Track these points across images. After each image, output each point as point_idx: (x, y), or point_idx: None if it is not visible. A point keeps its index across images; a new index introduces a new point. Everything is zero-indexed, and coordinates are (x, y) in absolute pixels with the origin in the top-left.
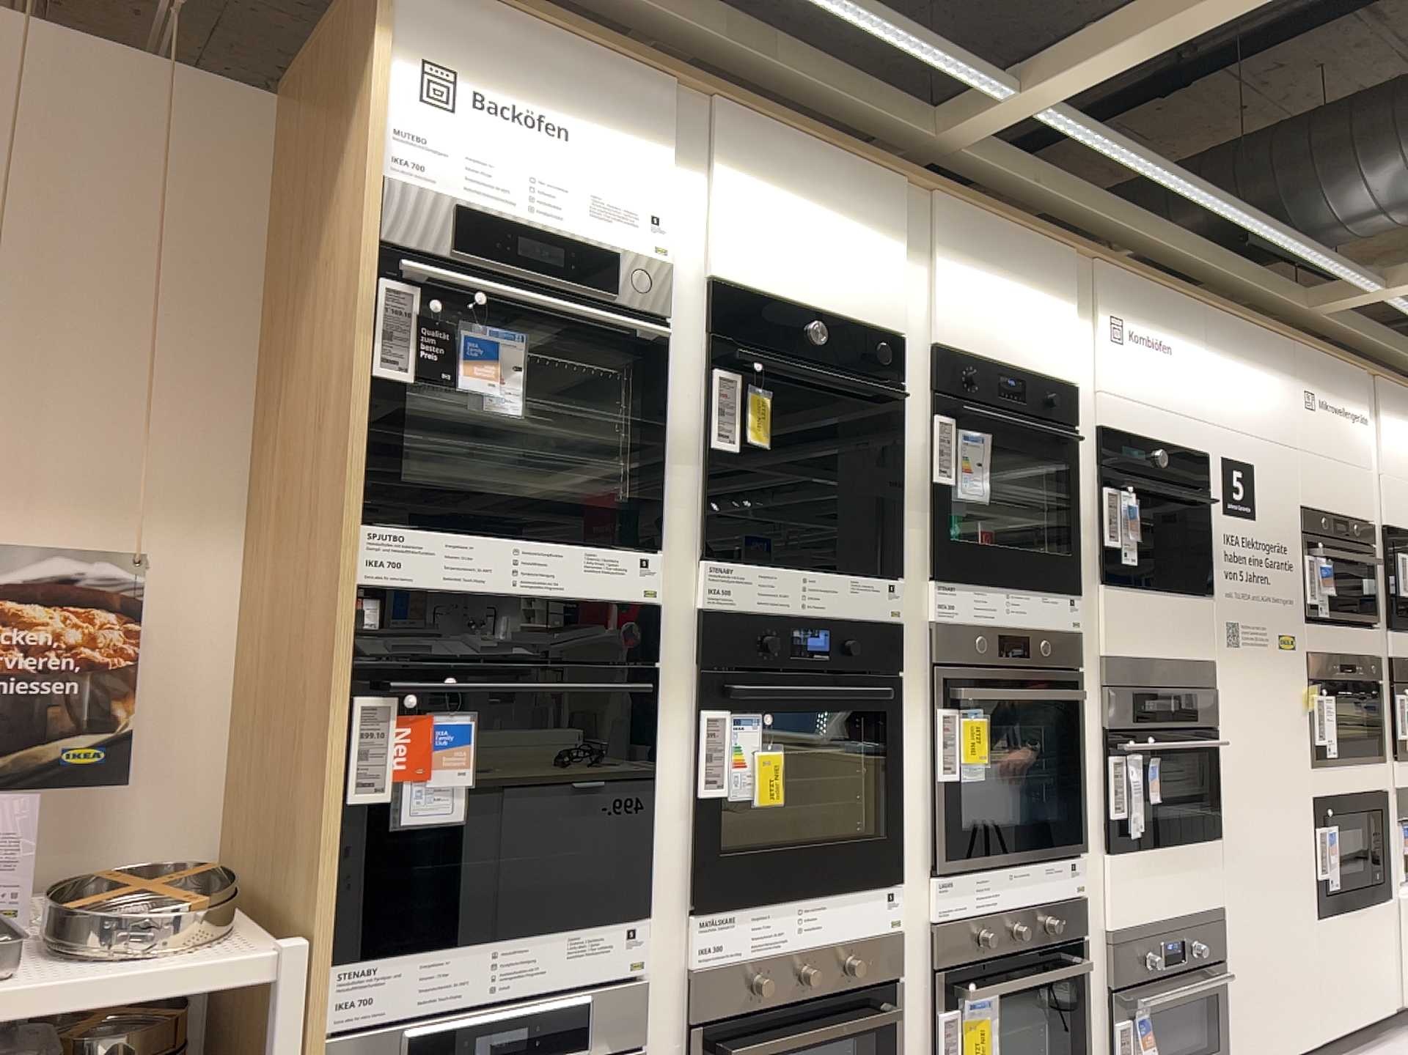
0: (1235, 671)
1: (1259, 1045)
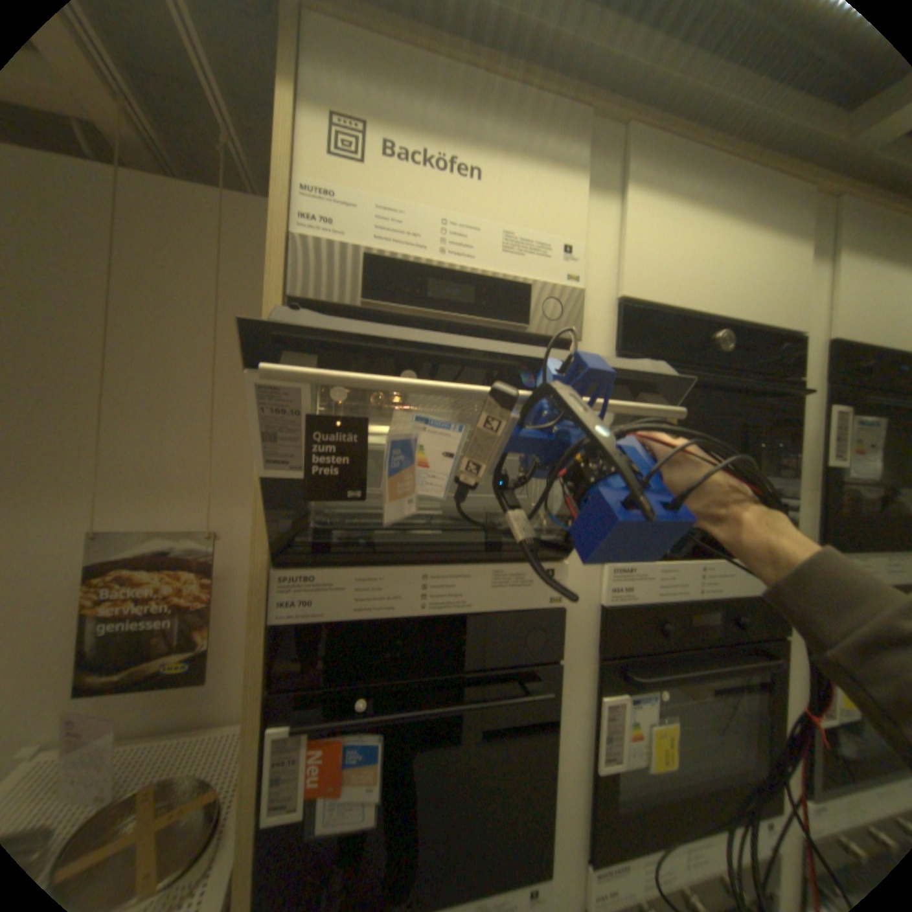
0: None
1: None
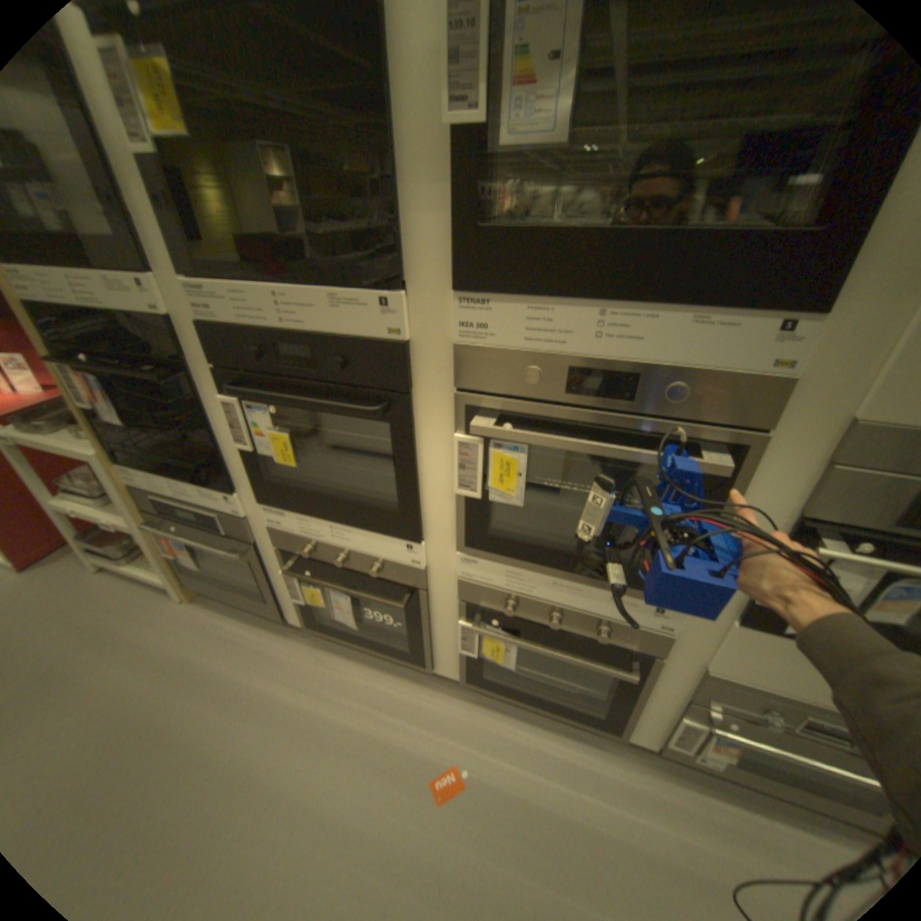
0: None
1: None
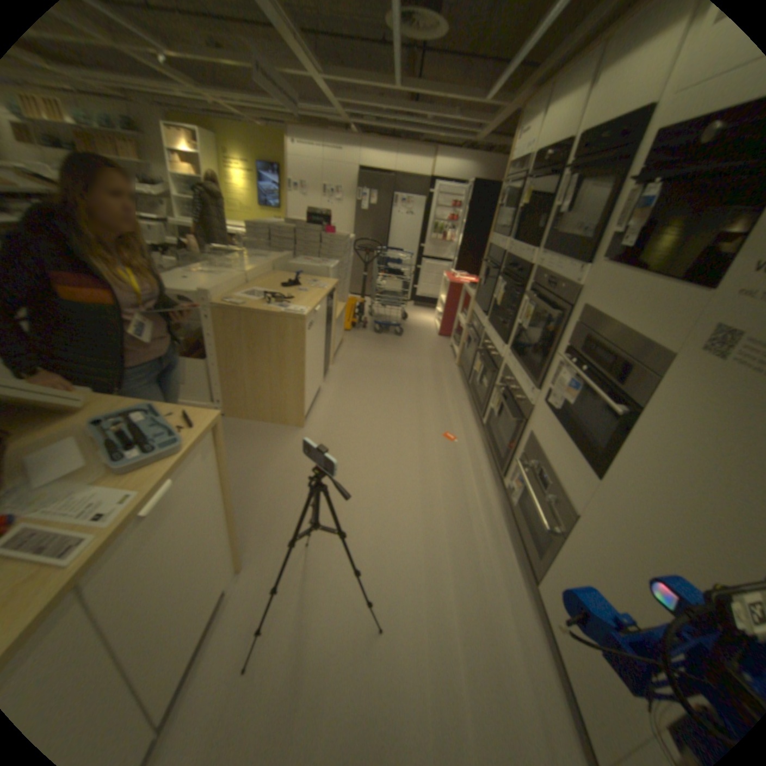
0: (702, 382)
1: (560, 628)
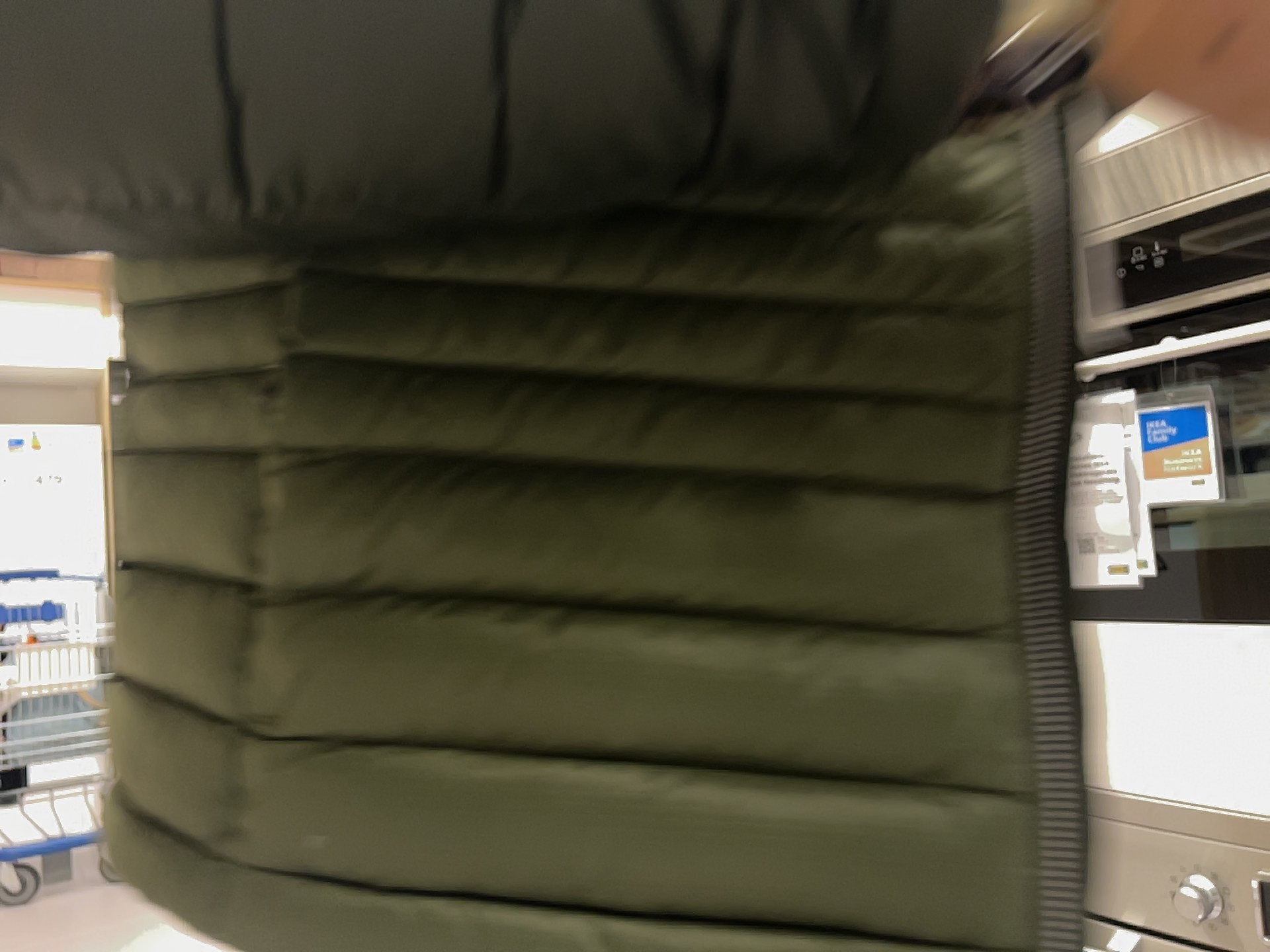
0: None
1: None
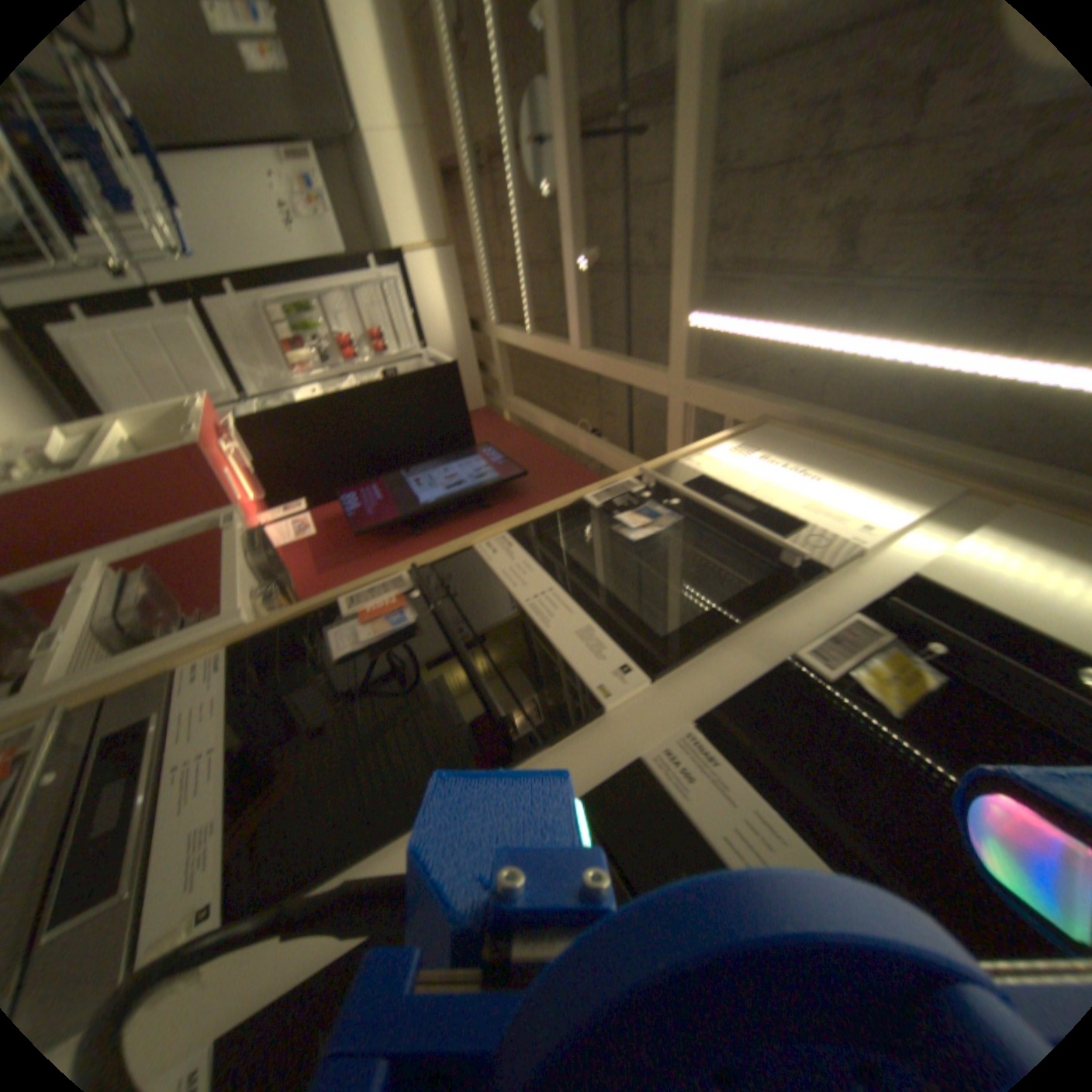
0: None
1: None
